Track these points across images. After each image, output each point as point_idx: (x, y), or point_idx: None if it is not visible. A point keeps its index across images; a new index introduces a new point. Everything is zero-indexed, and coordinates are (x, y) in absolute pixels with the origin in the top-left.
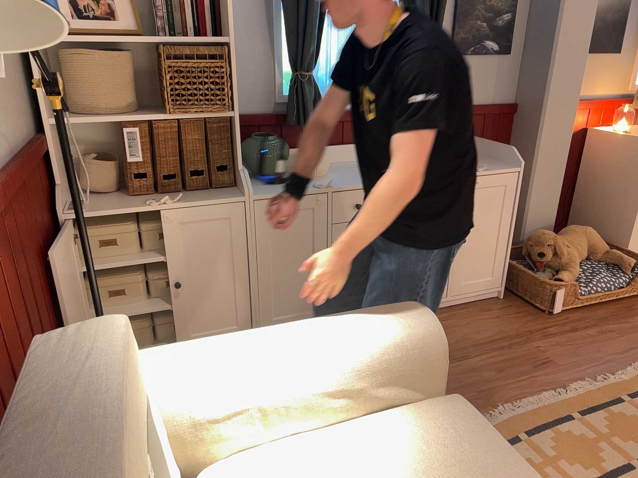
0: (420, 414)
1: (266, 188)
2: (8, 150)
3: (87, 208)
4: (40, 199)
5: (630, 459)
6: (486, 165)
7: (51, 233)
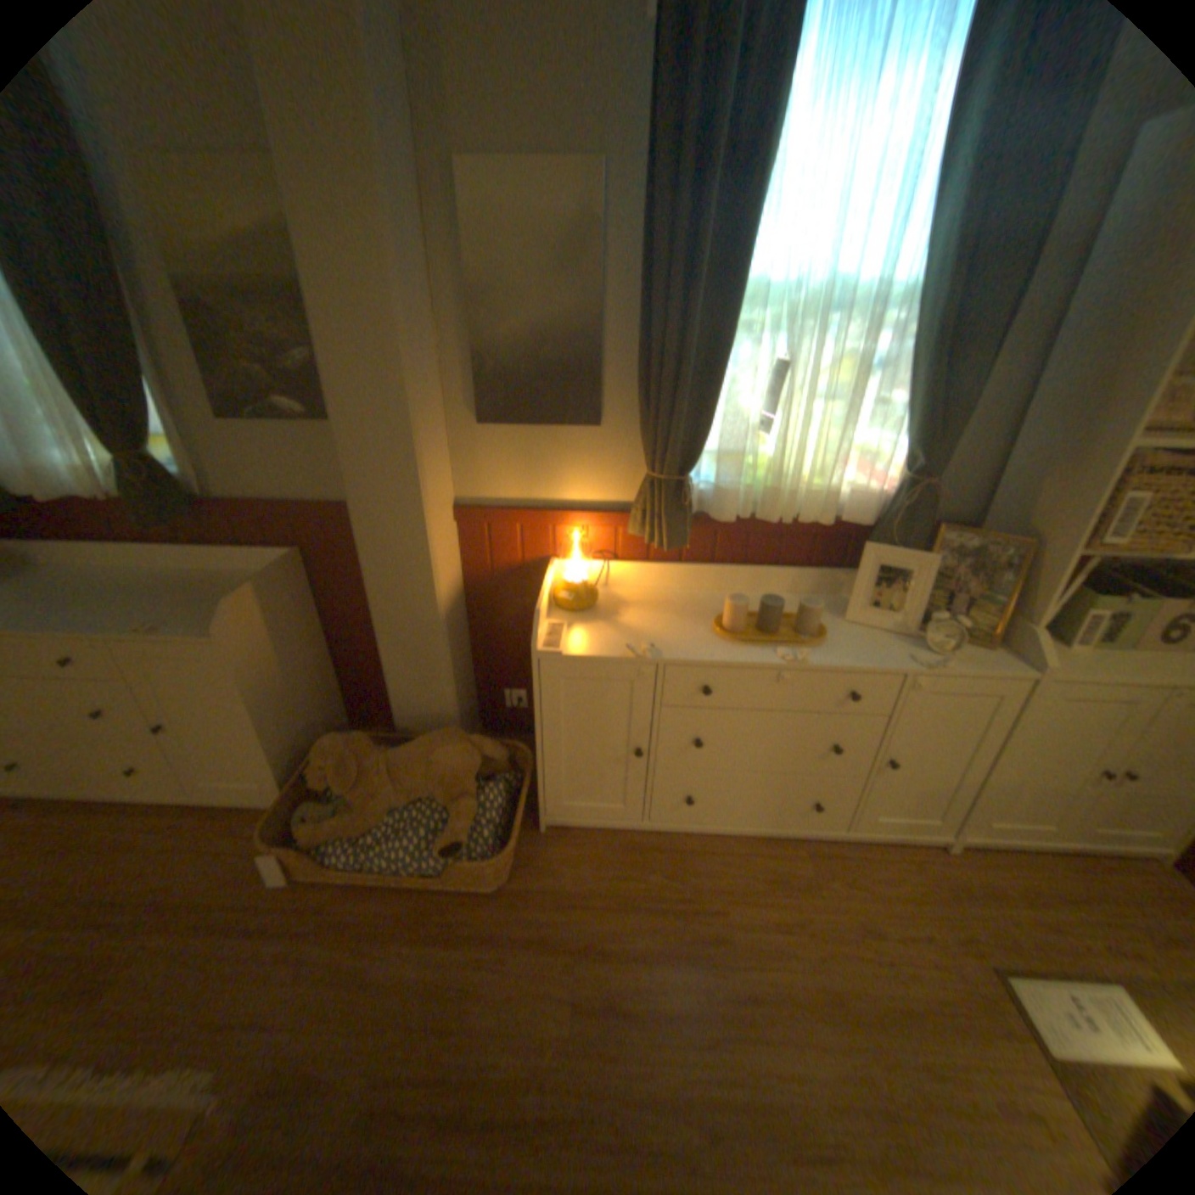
0: None
1: None
2: None
3: None
4: None
5: None
6: (151, 626)
7: None
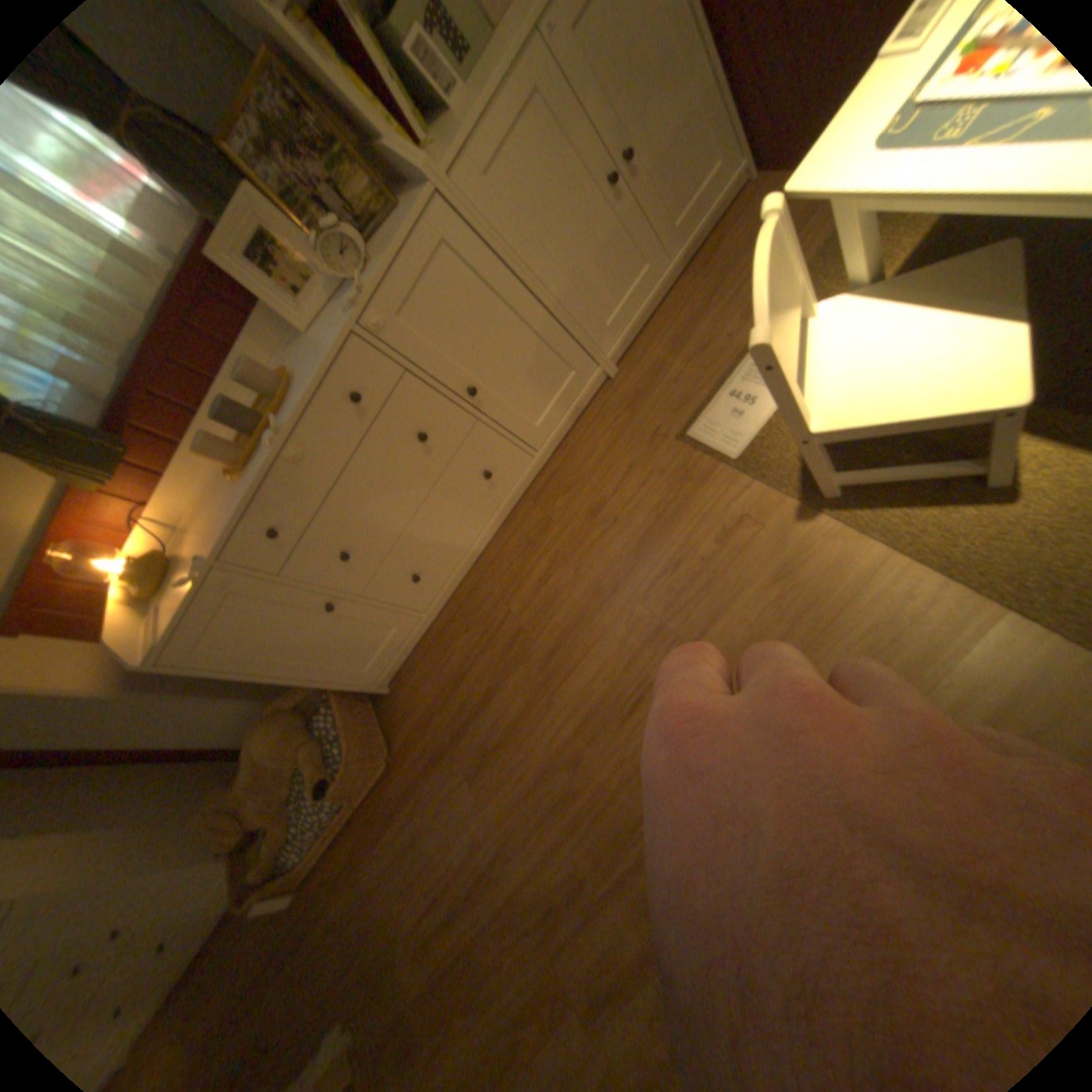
0: None
1: None
2: None
3: None
4: None
5: None
6: None
7: None
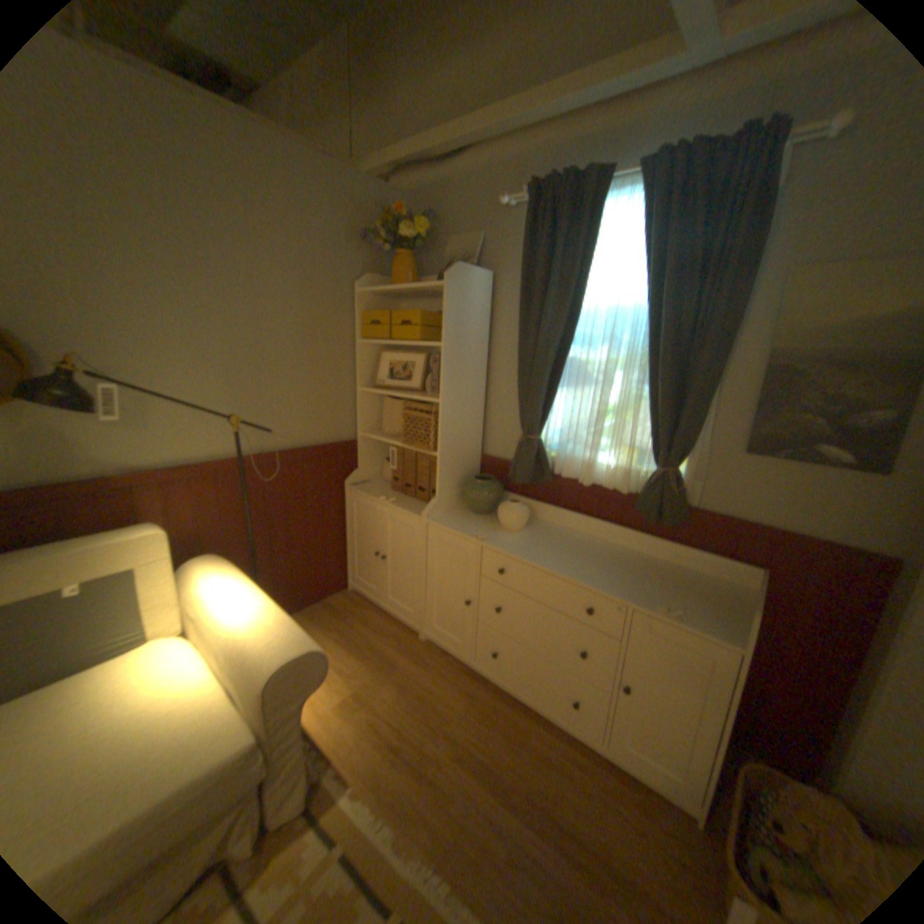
0: (222, 722)
1: (450, 520)
2: (293, 445)
3: (361, 487)
4: (326, 473)
5: None
6: (680, 614)
7: (338, 494)
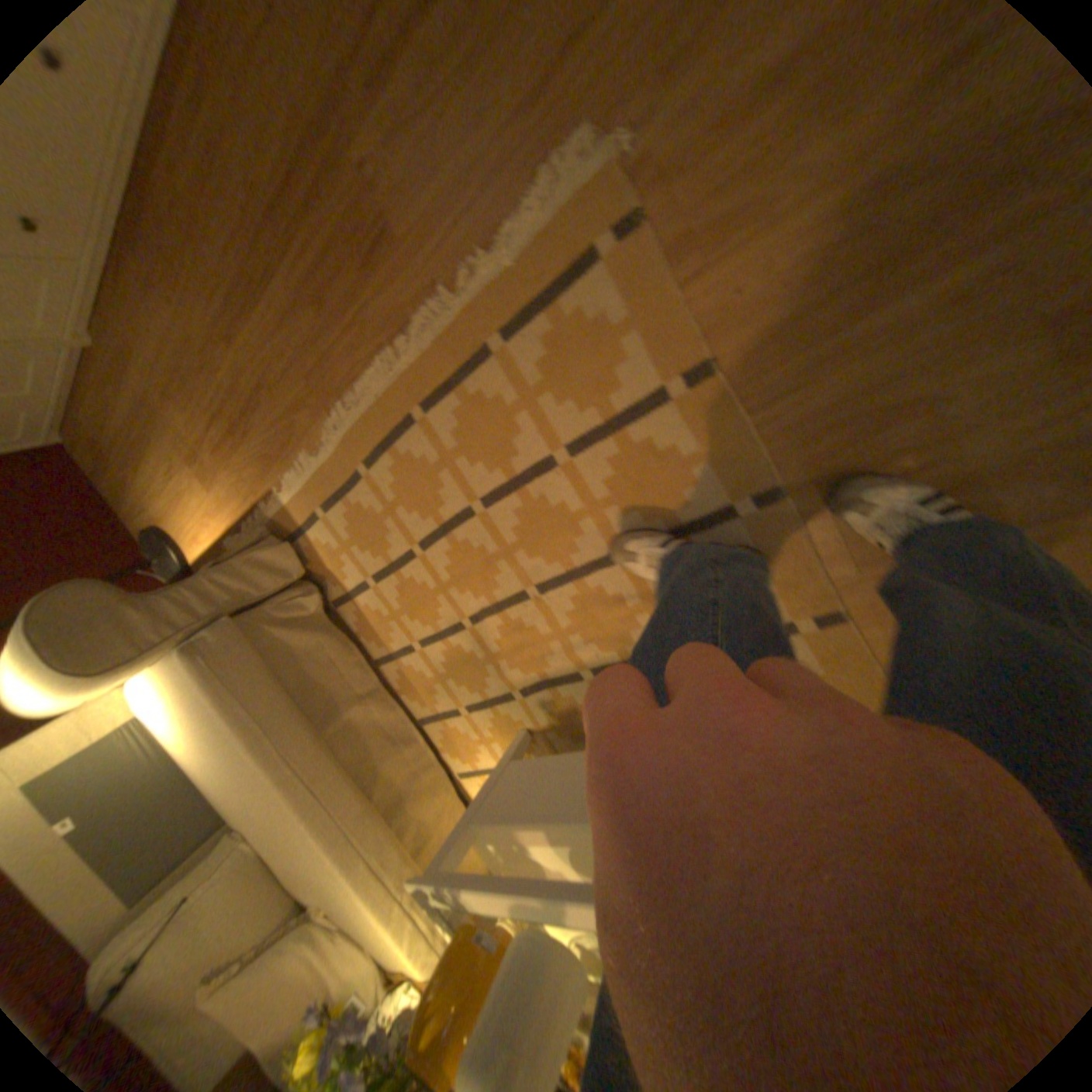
0: (162, 674)
1: None
2: None
3: None
4: None
5: (471, 493)
6: None
7: None
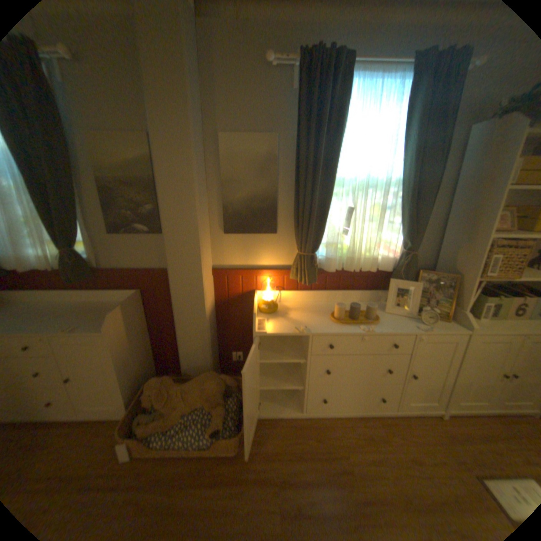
0: None
1: None
2: None
3: None
4: None
5: None
6: (71, 329)
7: None
